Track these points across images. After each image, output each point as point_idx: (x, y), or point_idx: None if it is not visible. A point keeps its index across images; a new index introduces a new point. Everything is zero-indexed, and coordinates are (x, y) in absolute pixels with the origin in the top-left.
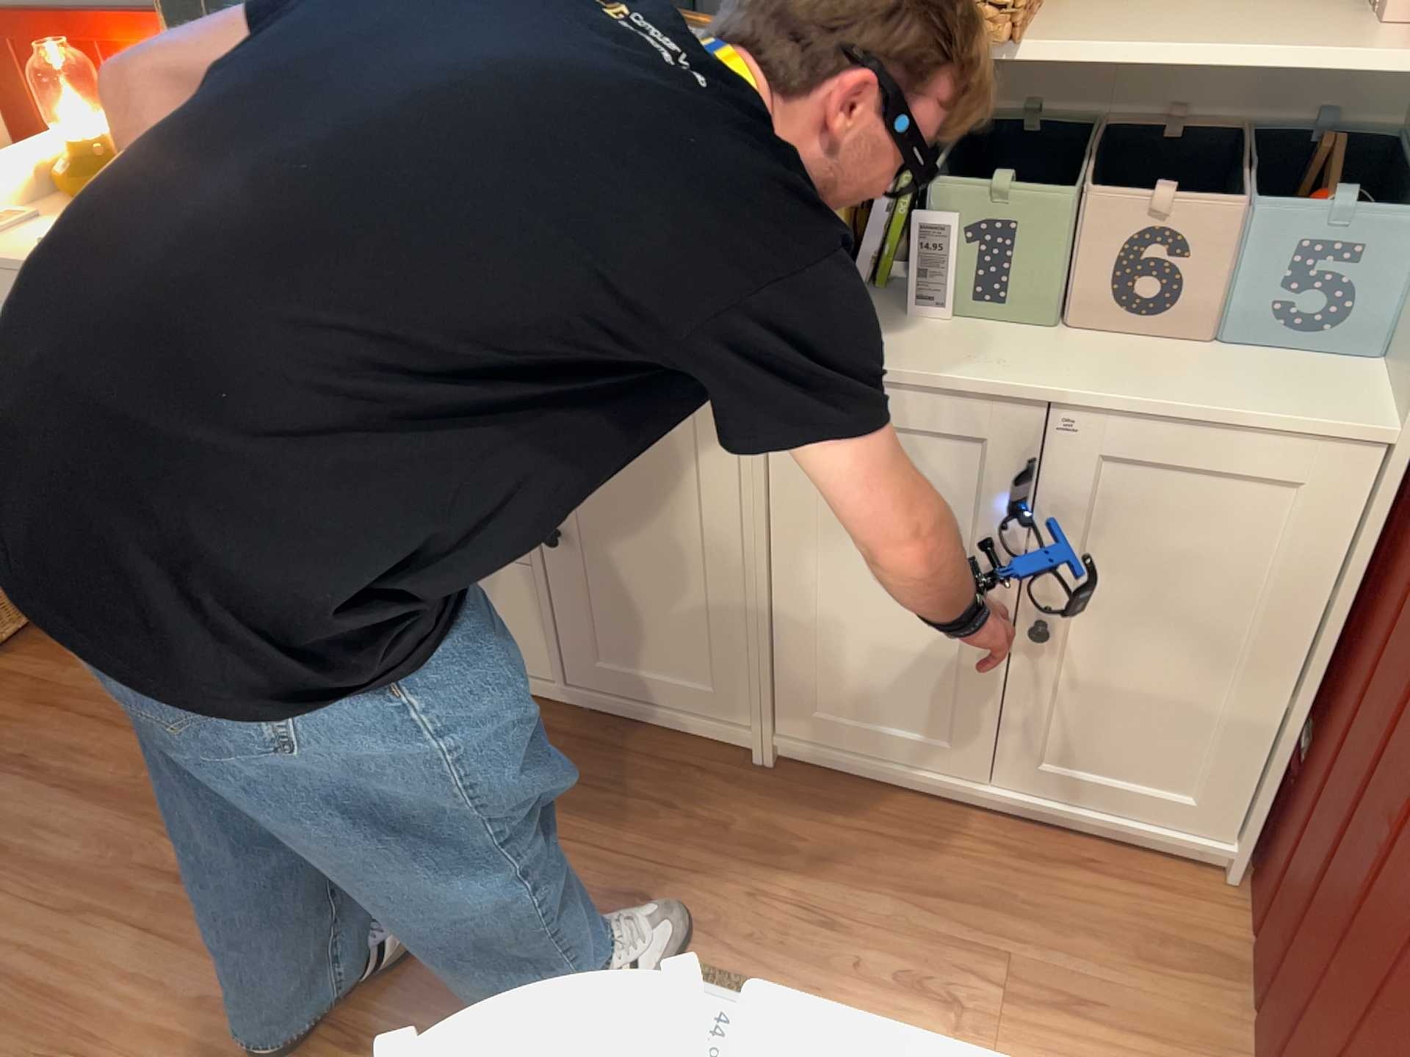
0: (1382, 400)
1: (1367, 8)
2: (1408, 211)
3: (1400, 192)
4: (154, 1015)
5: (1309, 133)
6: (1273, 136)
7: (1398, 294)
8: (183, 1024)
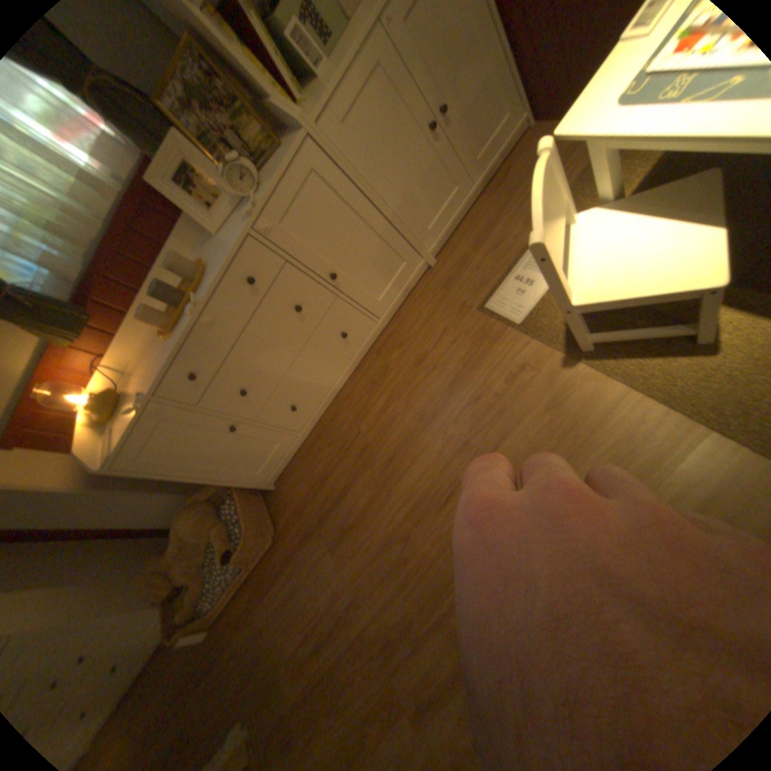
0: None
1: None
2: None
3: None
4: (435, 471)
5: None
6: None
7: None
8: (444, 460)
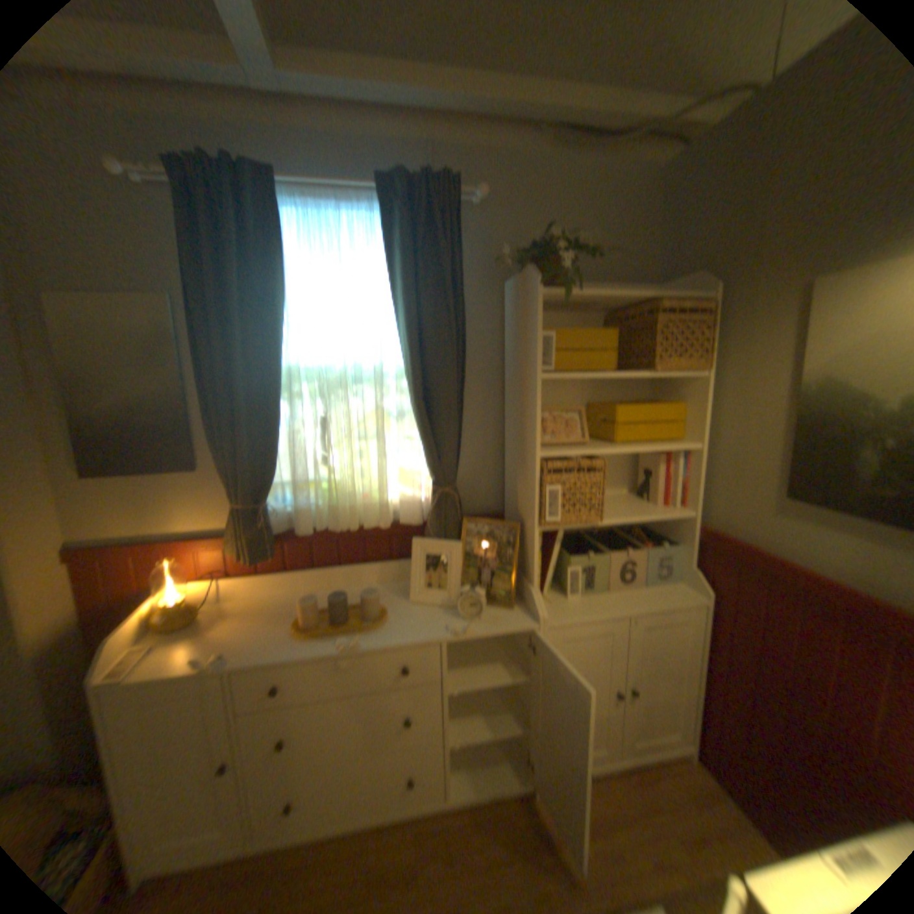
0: (699, 593)
1: (637, 497)
2: (678, 544)
3: (666, 539)
4: None
5: (627, 525)
6: (620, 527)
7: (685, 565)
8: None
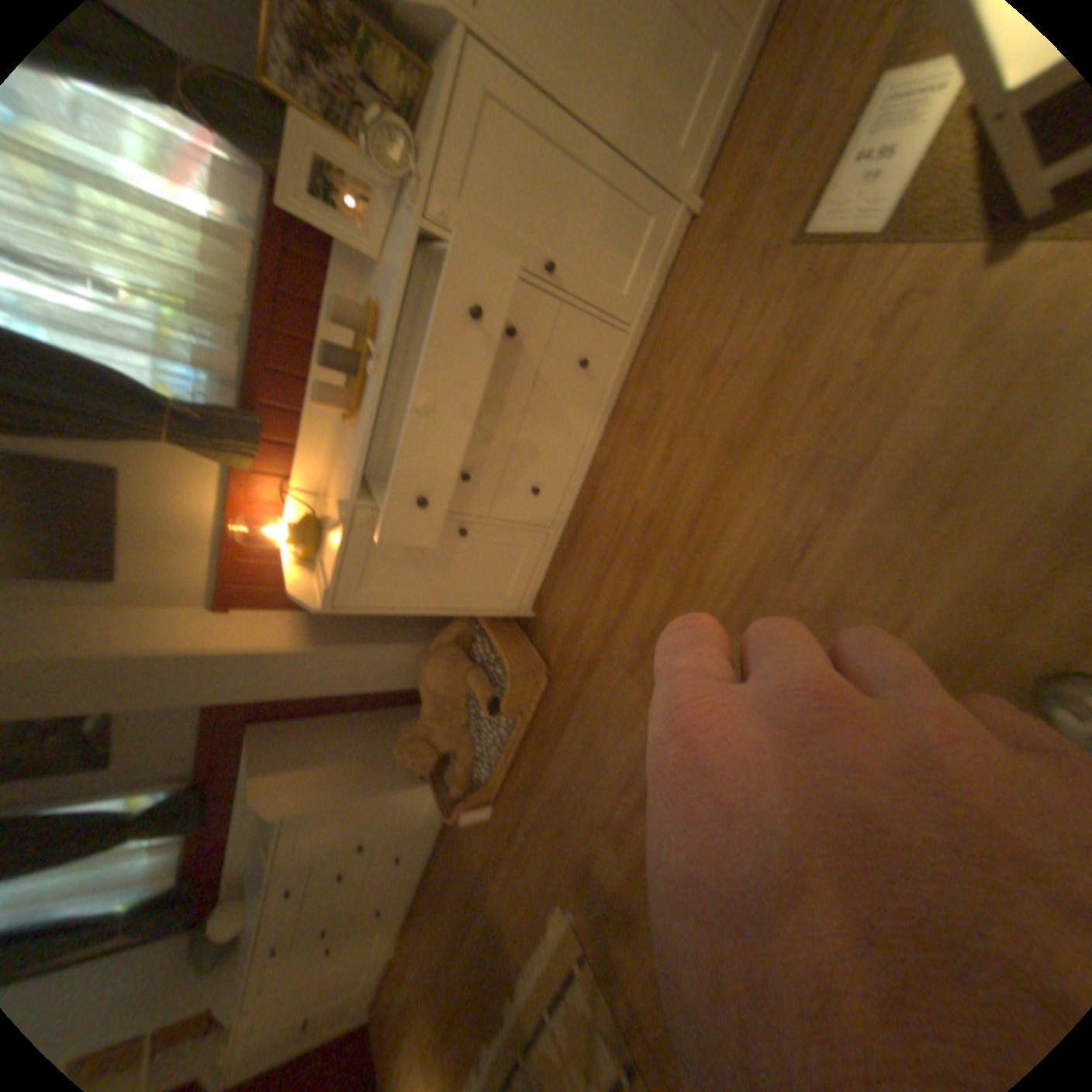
0: None
1: None
2: None
3: None
4: (772, 515)
5: None
6: None
7: None
8: (783, 495)
